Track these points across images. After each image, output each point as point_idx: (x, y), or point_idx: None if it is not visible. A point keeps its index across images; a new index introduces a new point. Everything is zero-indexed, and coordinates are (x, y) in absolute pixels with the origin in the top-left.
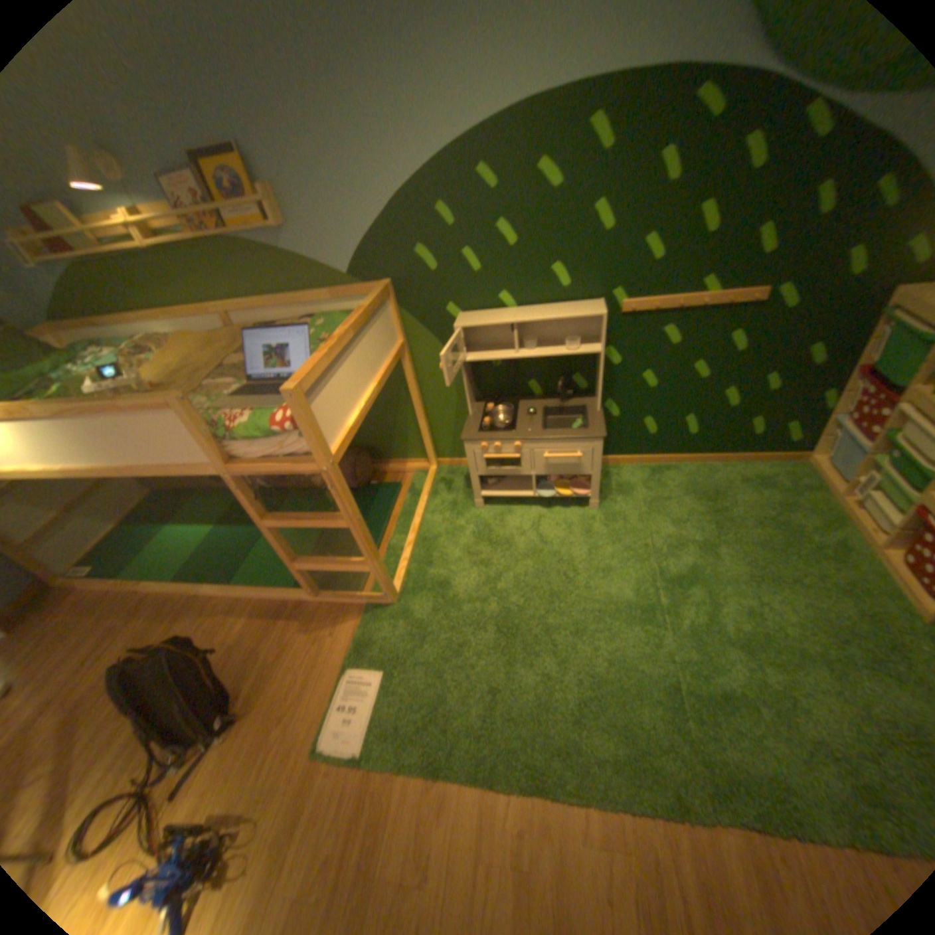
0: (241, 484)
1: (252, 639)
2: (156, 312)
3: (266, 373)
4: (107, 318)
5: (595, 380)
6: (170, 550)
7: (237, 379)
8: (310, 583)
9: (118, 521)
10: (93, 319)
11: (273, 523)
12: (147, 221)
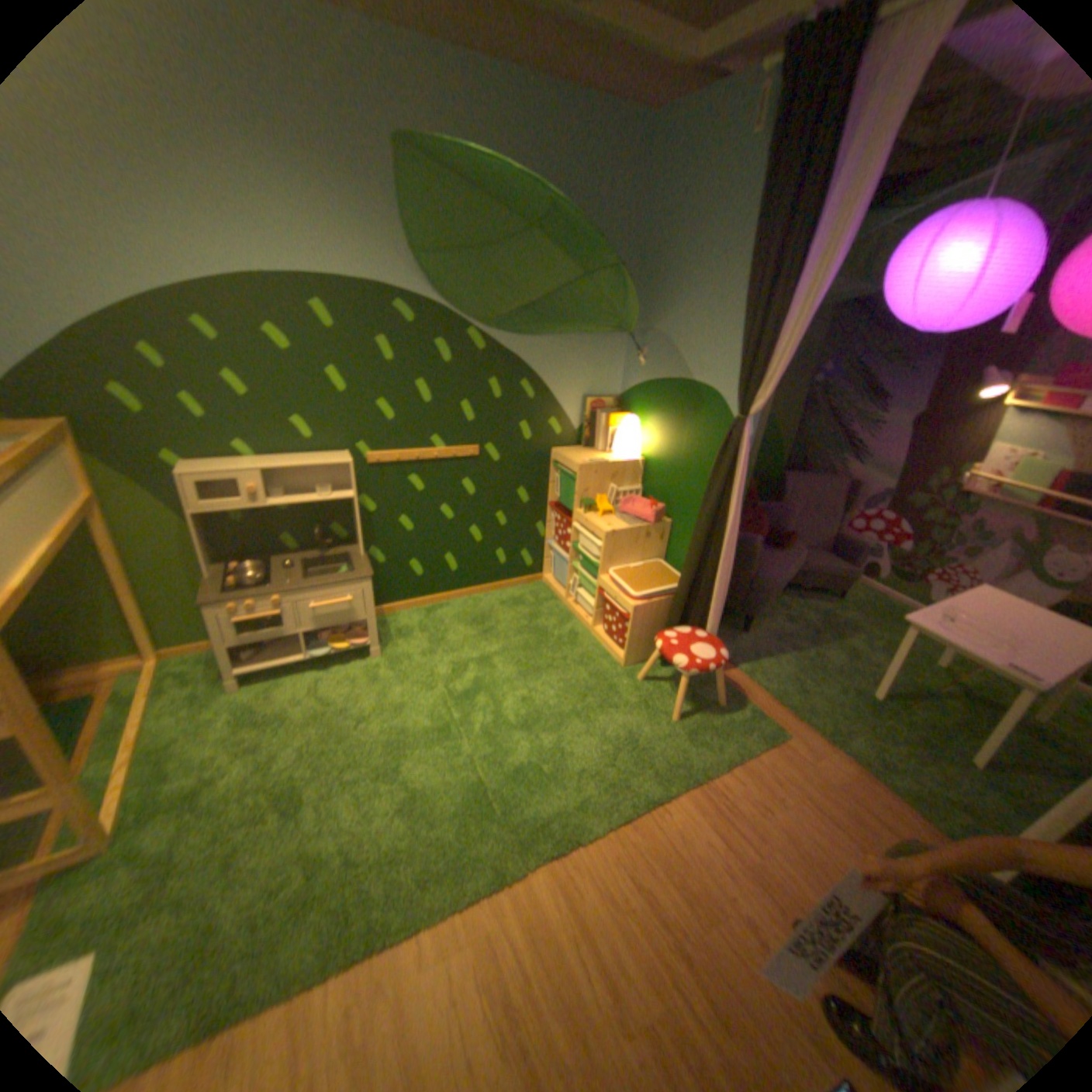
0: None
1: None
2: None
3: None
4: None
5: (353, 530)
6: None
7: None
8: None
9: None
10: None
11: None
12: None
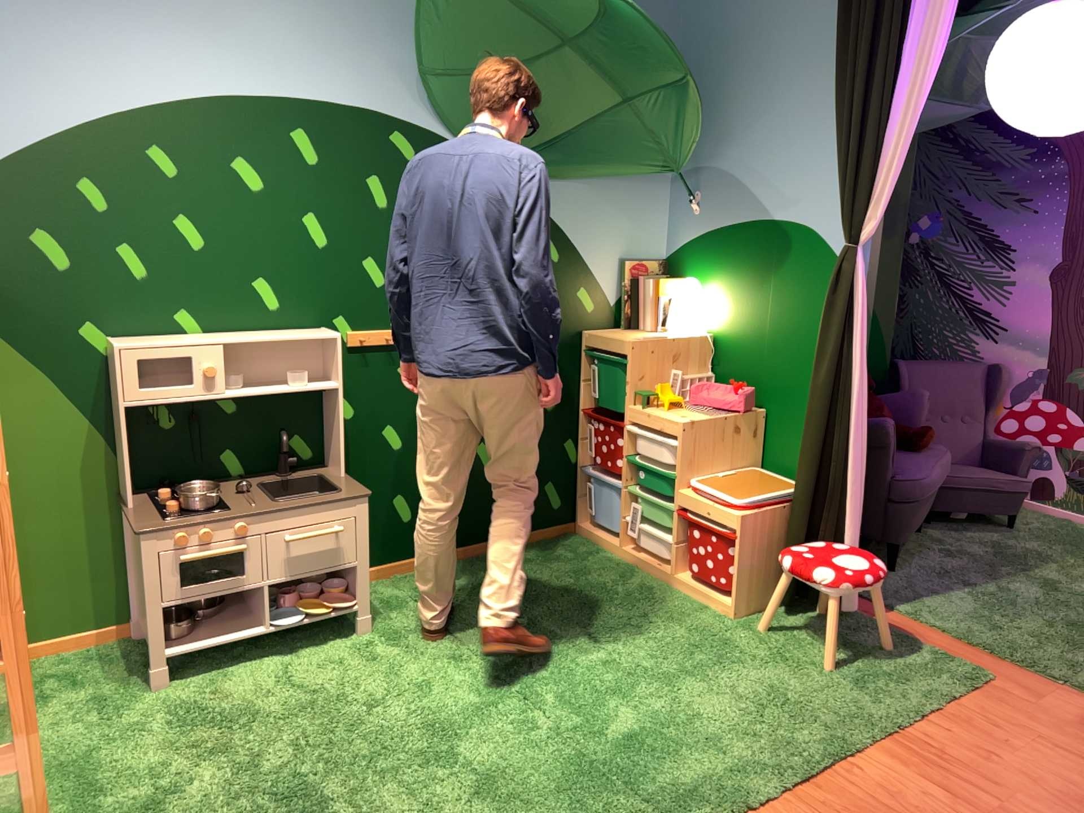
0: None
1: None
2: None
3: None
4: None
5: (322, 443)
6: None
7: None
8: None
9: None
10: None
11: None
12: None
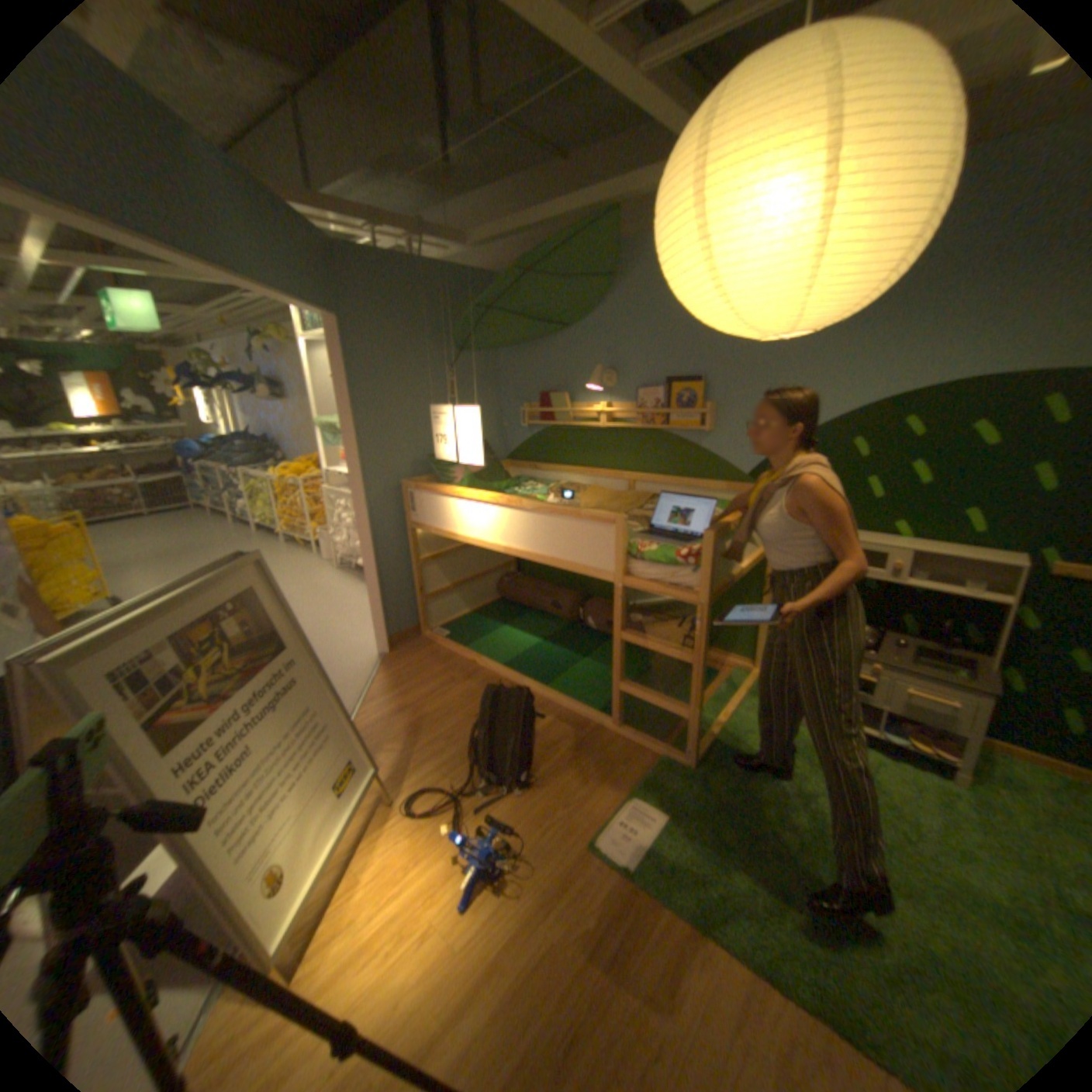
0: (623, 597)
1: (556, 737)
2: (584, 470)
3: (663, 527)
4: (548, 467)
5: (996, 640)
6: (506, 645)
7: (640, 526)
8: (620, 713)
9: (473, 610)
10: (538, 465)
11: (628, 638)
12: (616, 413)
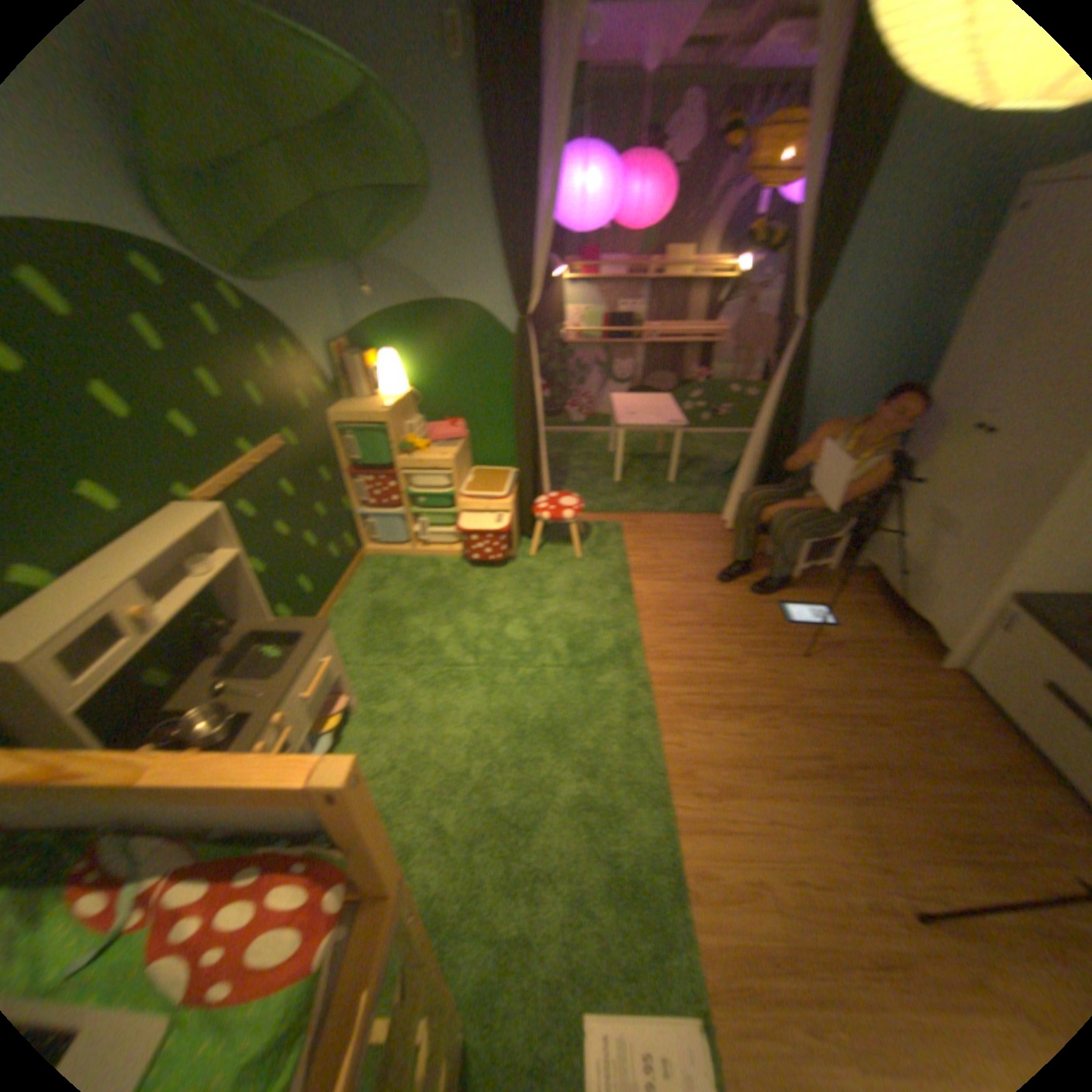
0: None
1: None
2: None
3: None
4: None
5: (218, 604)
6: None
7: None
8: None
9: None
10: None
11: None
12: None
